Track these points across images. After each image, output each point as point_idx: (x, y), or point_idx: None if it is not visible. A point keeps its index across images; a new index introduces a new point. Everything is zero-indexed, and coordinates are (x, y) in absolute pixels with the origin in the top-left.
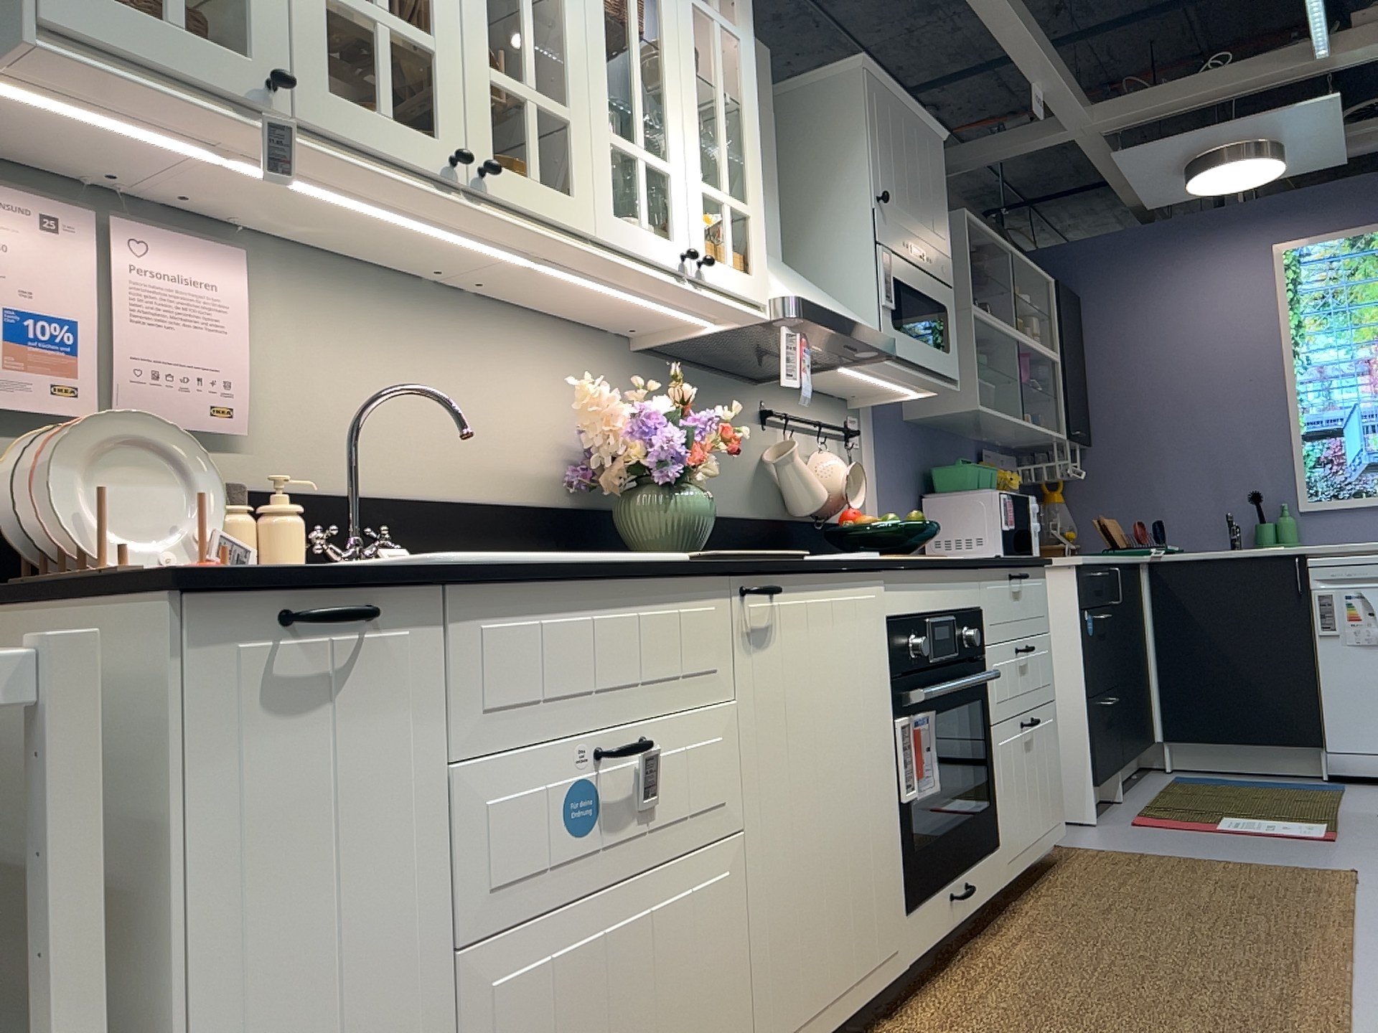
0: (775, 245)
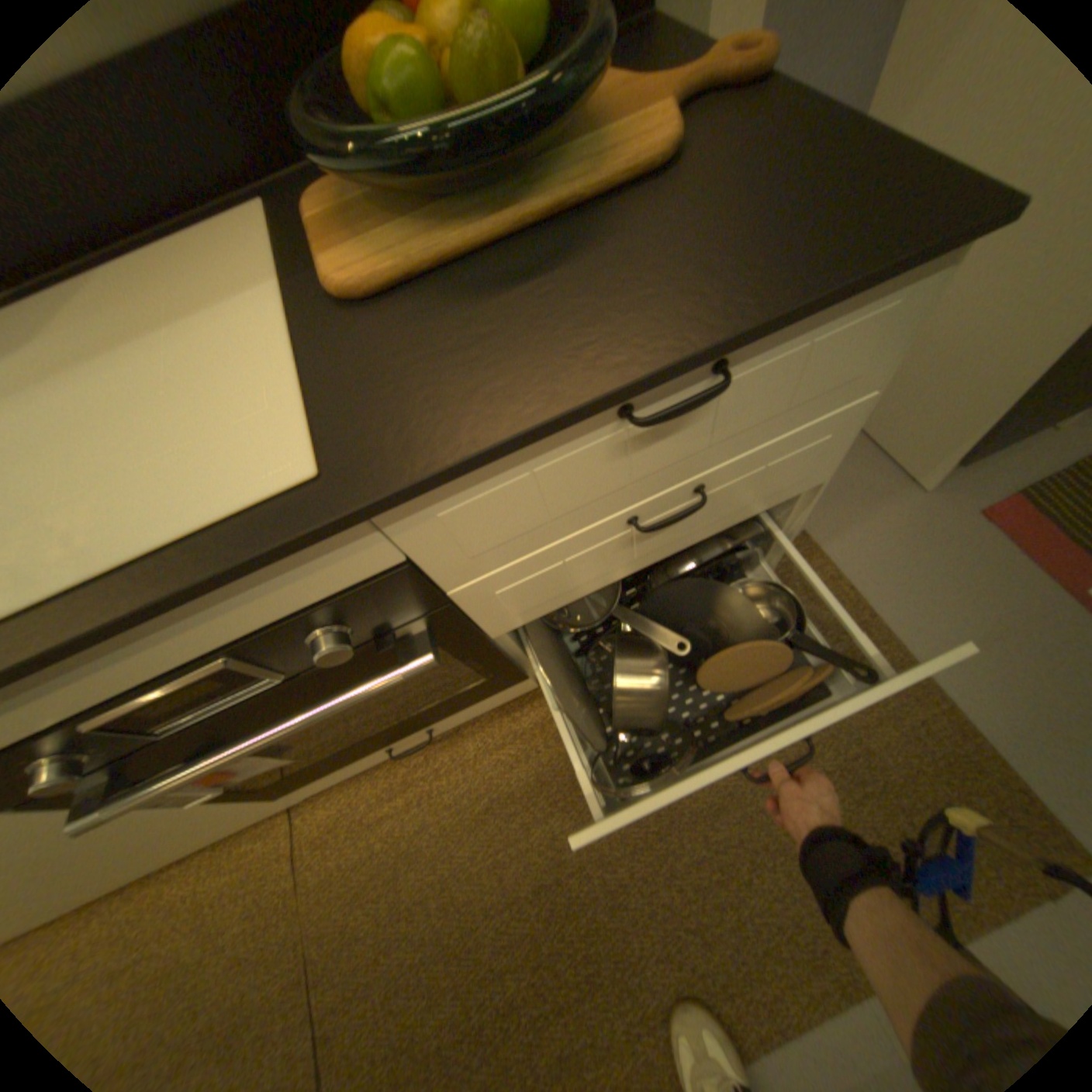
0: None
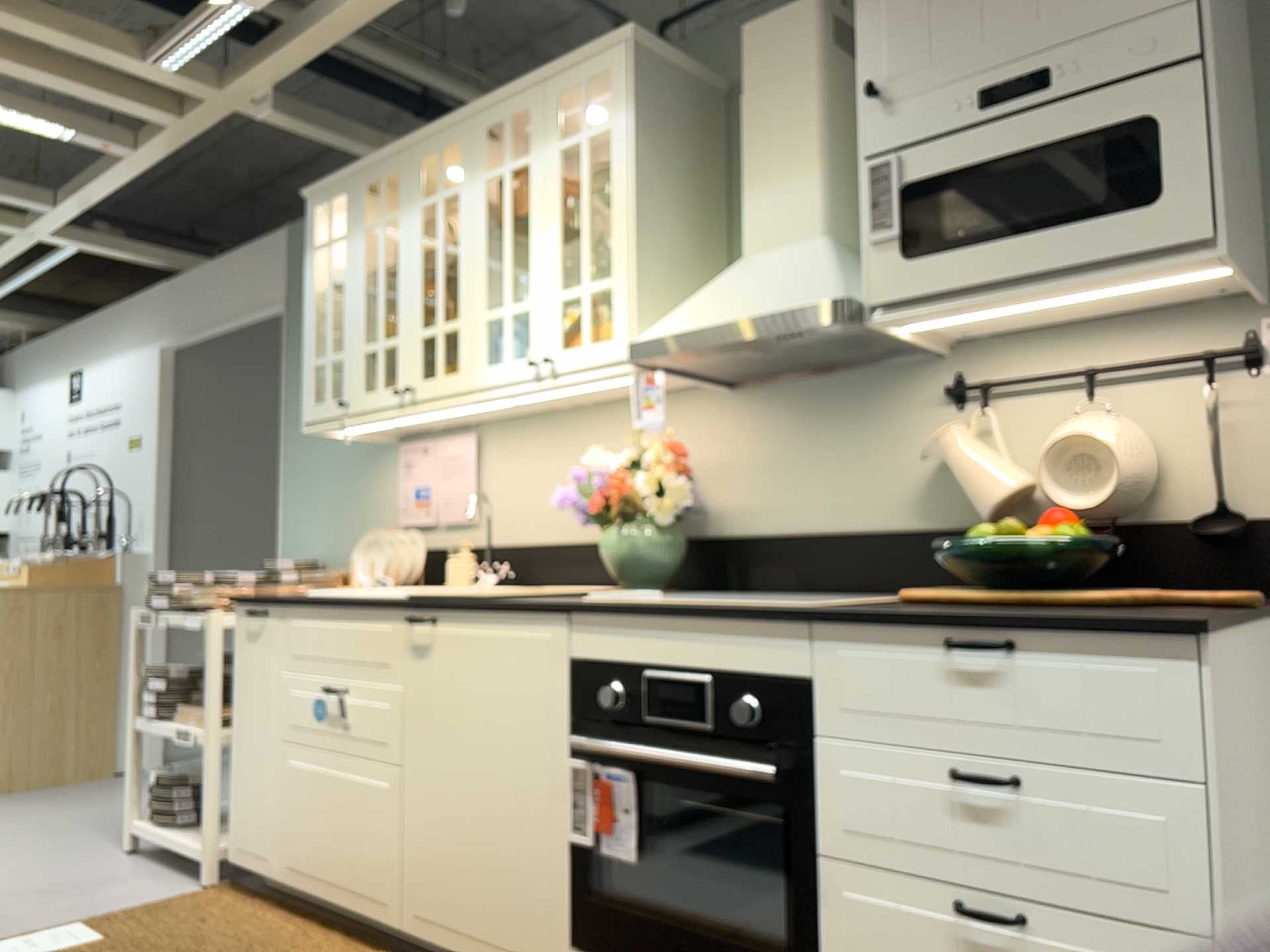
0: (799, 227)
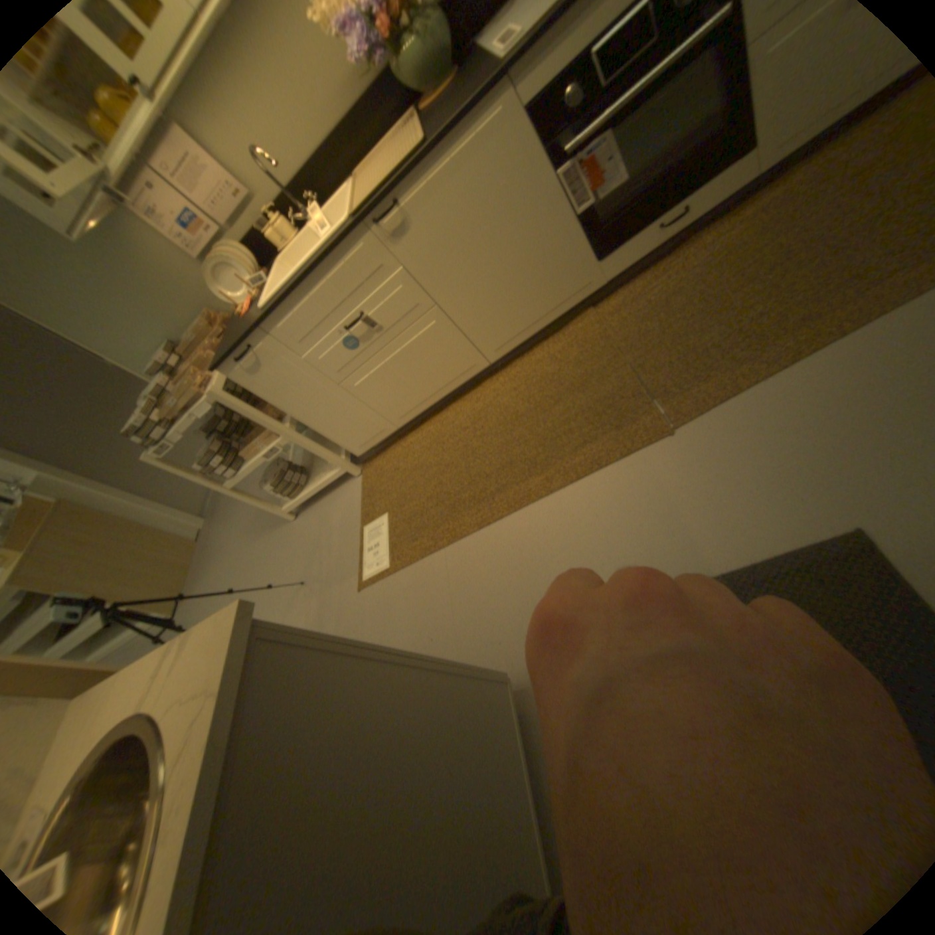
0: None
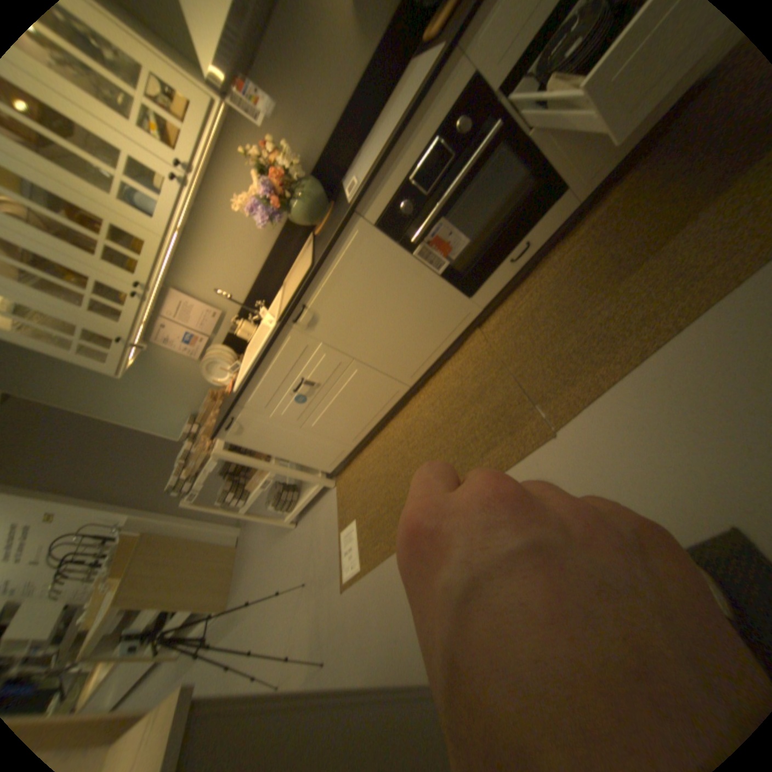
0: None
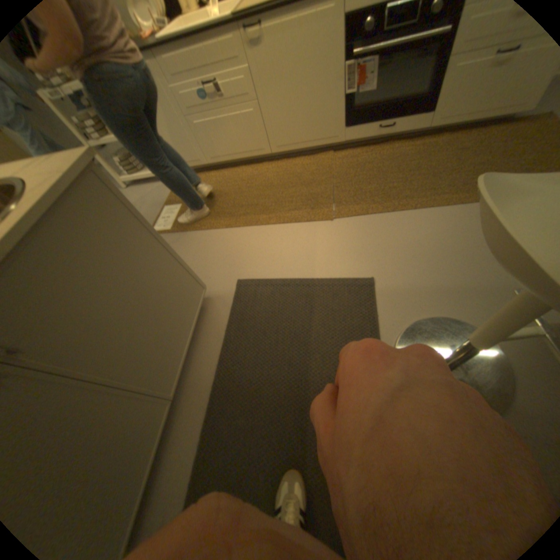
0: None
